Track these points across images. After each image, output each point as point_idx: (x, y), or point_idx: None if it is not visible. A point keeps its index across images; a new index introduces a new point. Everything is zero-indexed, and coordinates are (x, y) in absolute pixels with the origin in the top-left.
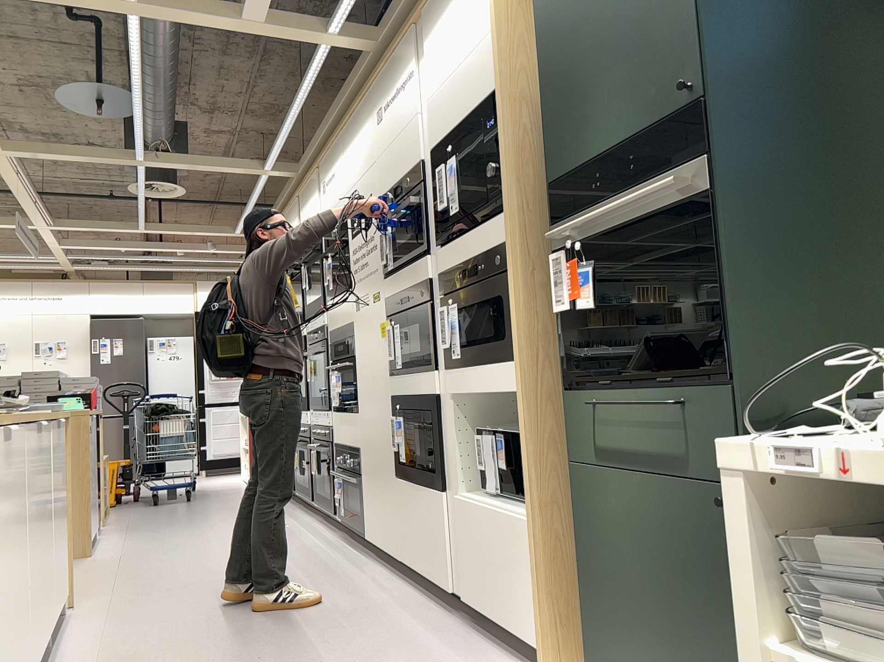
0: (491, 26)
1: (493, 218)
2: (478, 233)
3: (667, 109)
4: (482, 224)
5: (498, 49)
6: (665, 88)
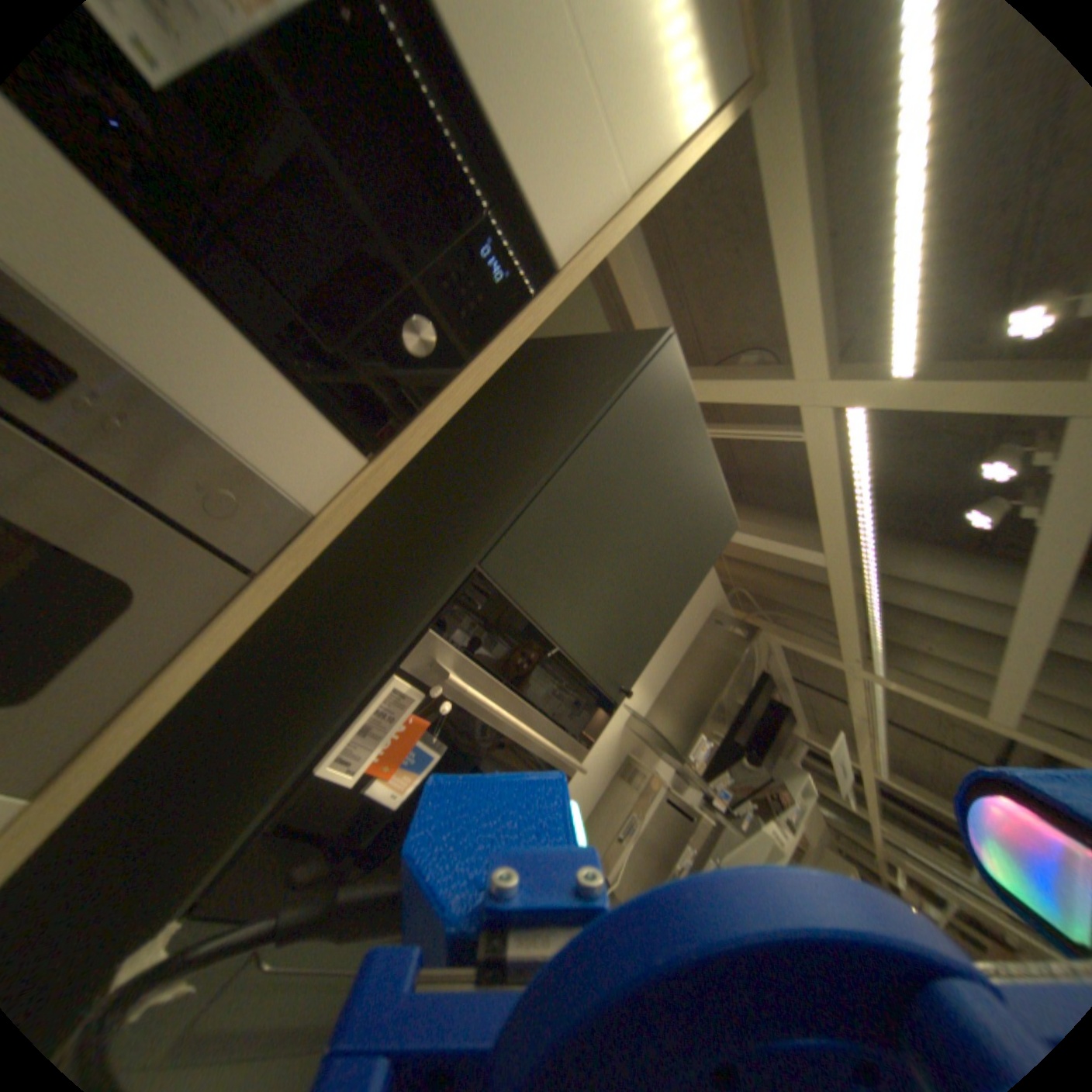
0: (631, 177)
1: (265, 353)
2: (175, 310)
3: (603, 681)
4: (203, 295)
5: (609, 238)
6: (616, 664)
